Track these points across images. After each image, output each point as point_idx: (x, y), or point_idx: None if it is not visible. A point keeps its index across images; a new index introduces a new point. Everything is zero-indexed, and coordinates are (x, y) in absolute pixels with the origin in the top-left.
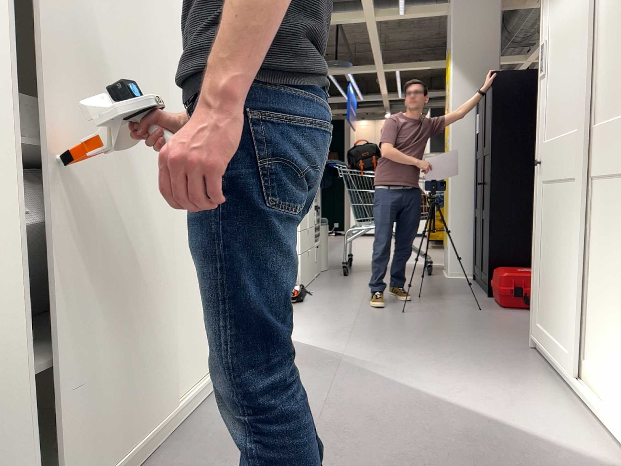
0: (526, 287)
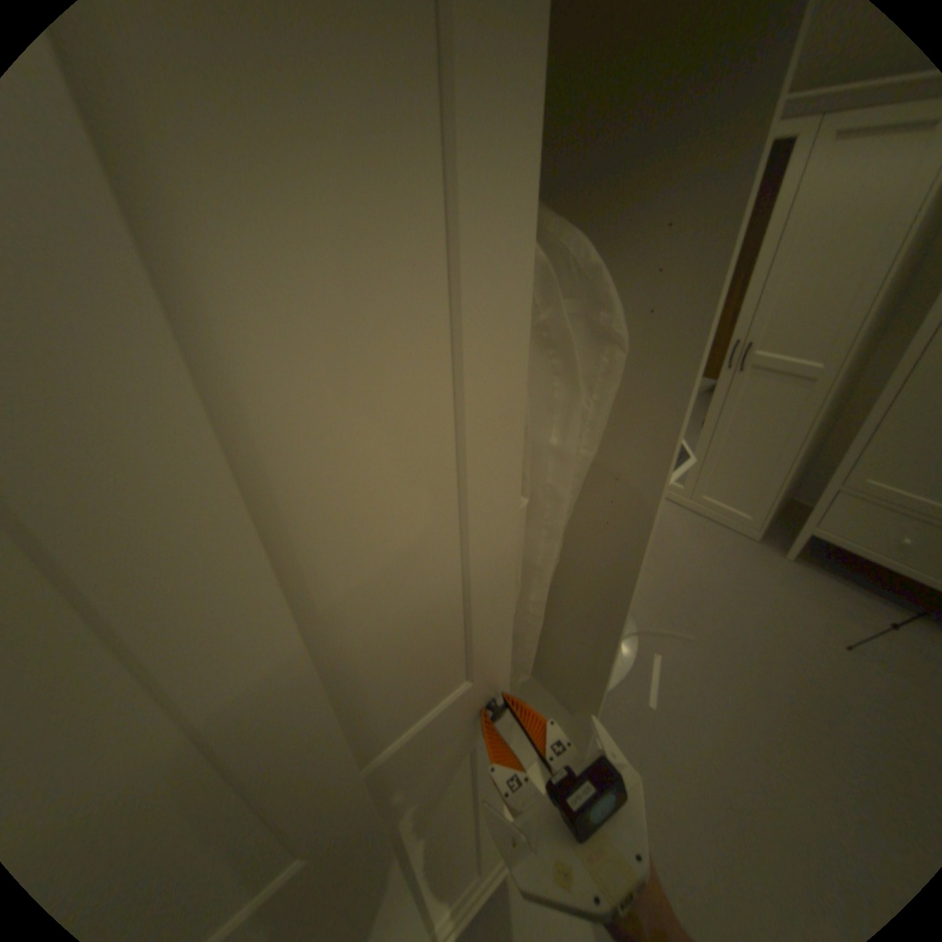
0: None
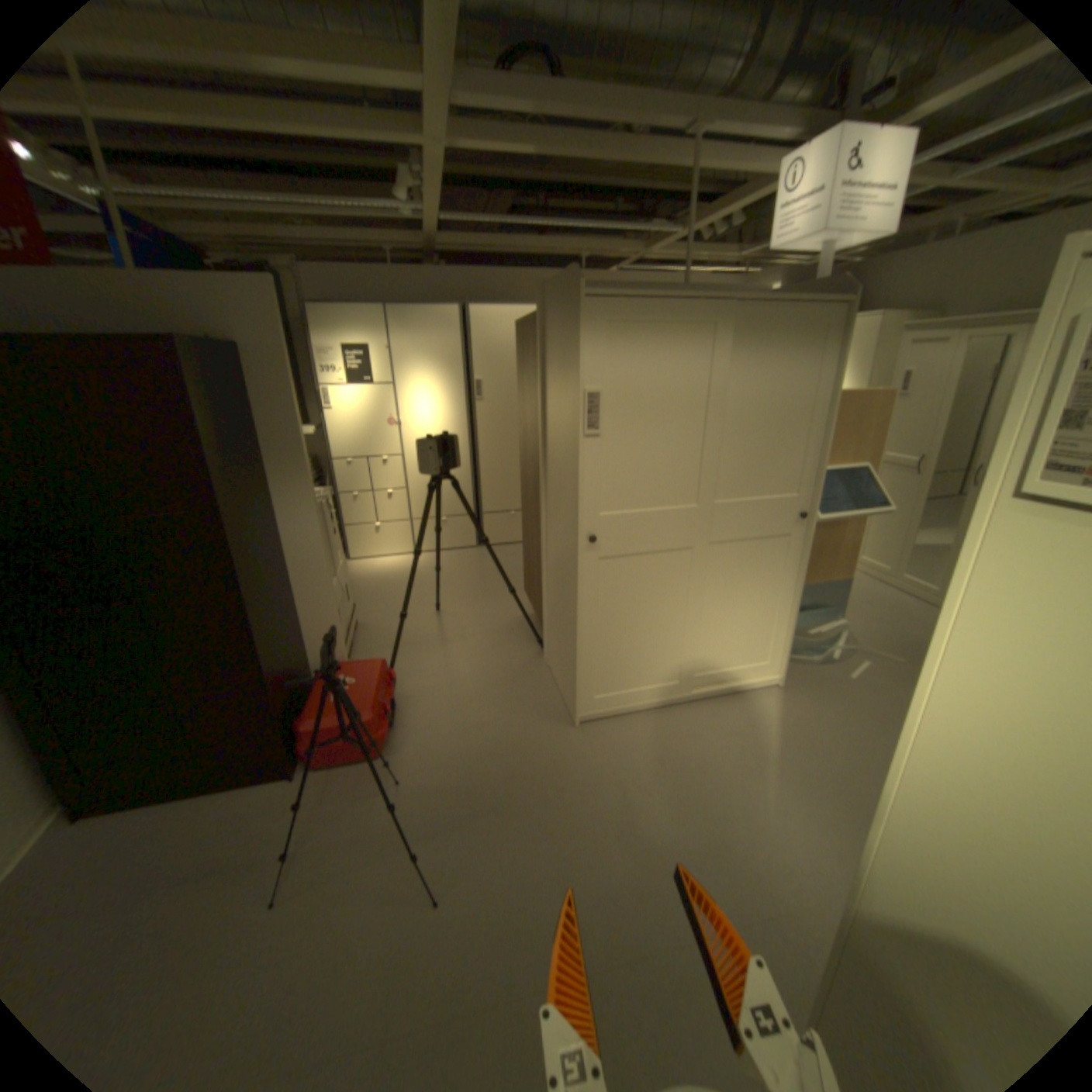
0: (382, 707)
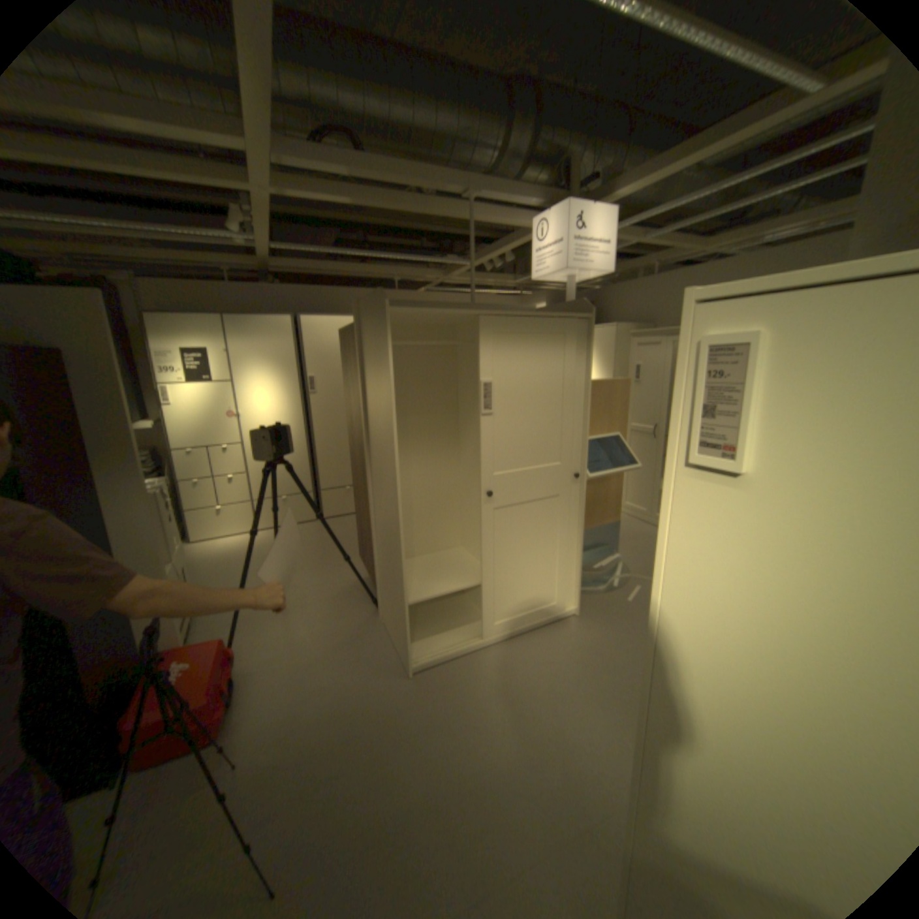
0: (218, 688)
